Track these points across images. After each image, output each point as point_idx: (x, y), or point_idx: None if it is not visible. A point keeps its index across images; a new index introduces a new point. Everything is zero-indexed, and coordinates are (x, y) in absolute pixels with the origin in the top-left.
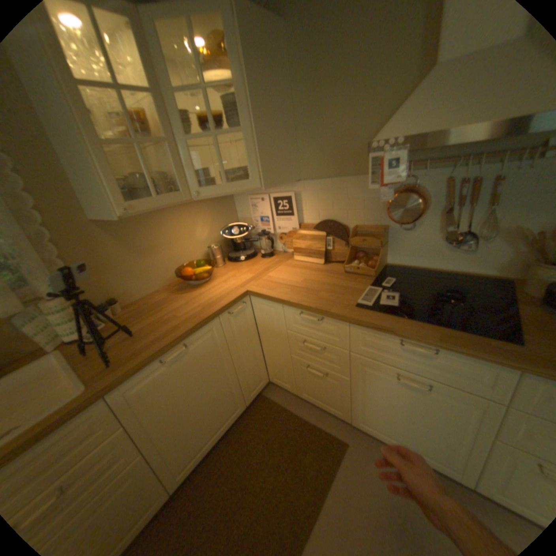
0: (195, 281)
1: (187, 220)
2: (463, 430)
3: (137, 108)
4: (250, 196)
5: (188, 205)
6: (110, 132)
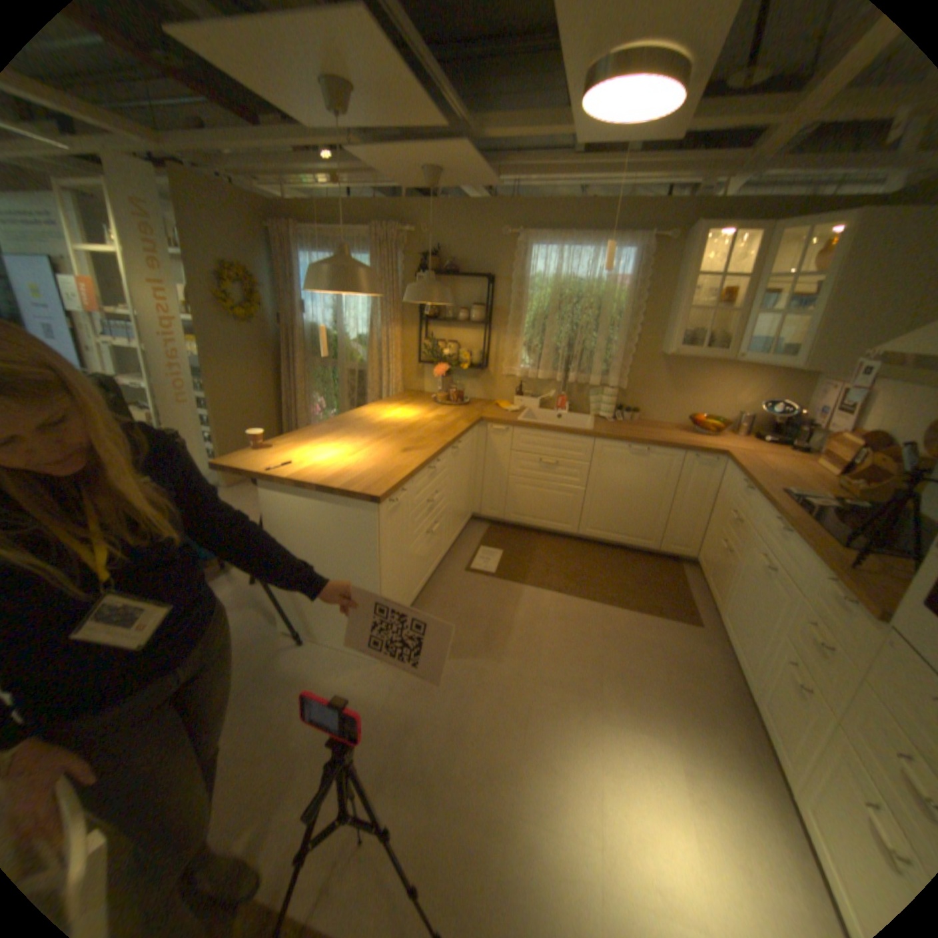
0: (699, 429)
1: (738, 380)
2: (774, 624)
3: (744, 282)
4: (827, 380)
5: (750, 367)
6: (708, 298)
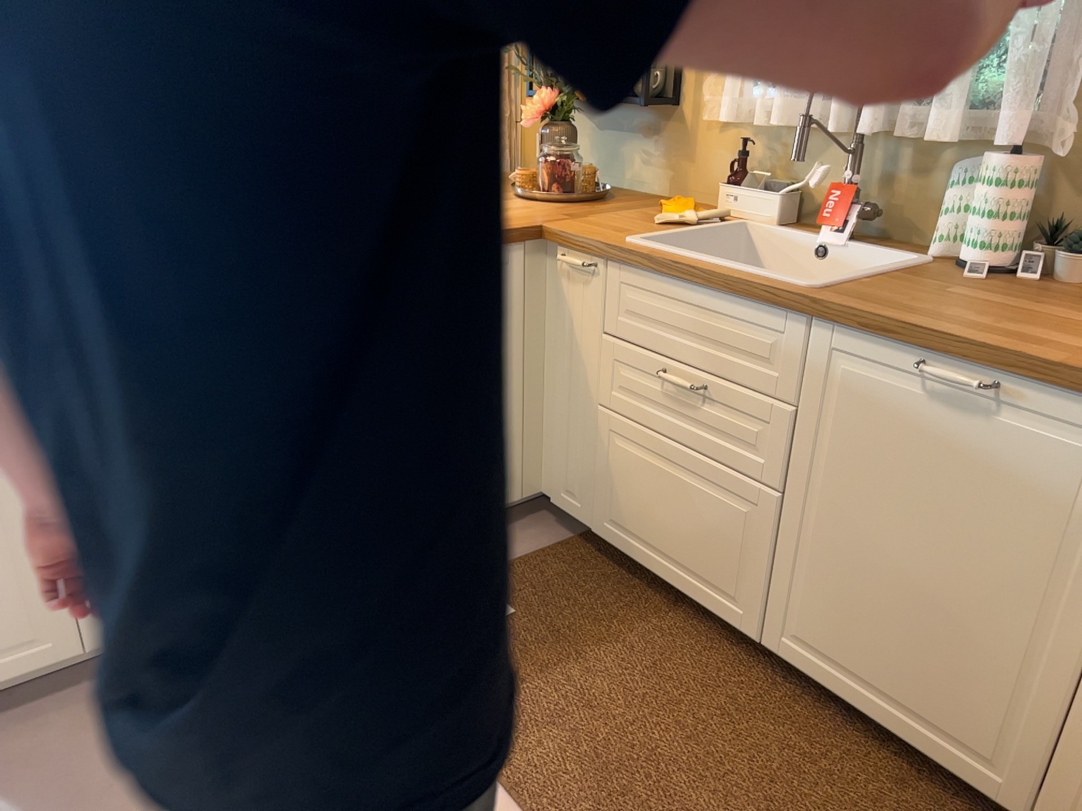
0: None
1: None
2: None
3: None
4: None
5: None
6: None
